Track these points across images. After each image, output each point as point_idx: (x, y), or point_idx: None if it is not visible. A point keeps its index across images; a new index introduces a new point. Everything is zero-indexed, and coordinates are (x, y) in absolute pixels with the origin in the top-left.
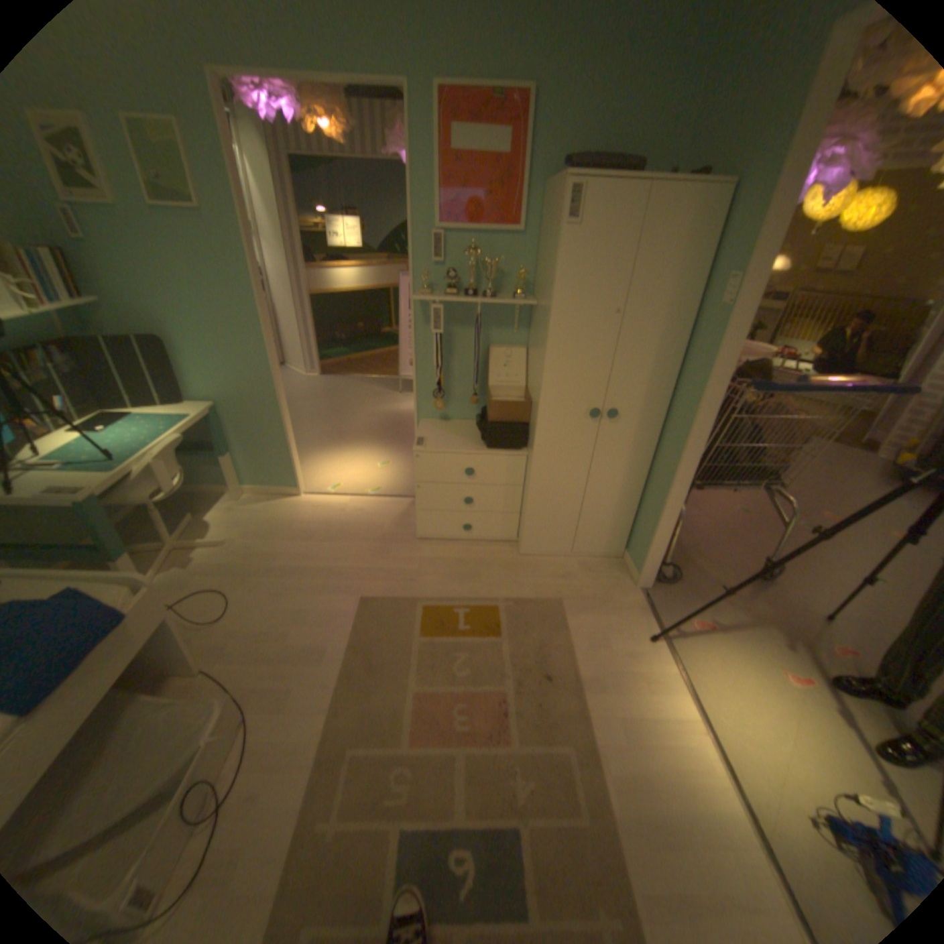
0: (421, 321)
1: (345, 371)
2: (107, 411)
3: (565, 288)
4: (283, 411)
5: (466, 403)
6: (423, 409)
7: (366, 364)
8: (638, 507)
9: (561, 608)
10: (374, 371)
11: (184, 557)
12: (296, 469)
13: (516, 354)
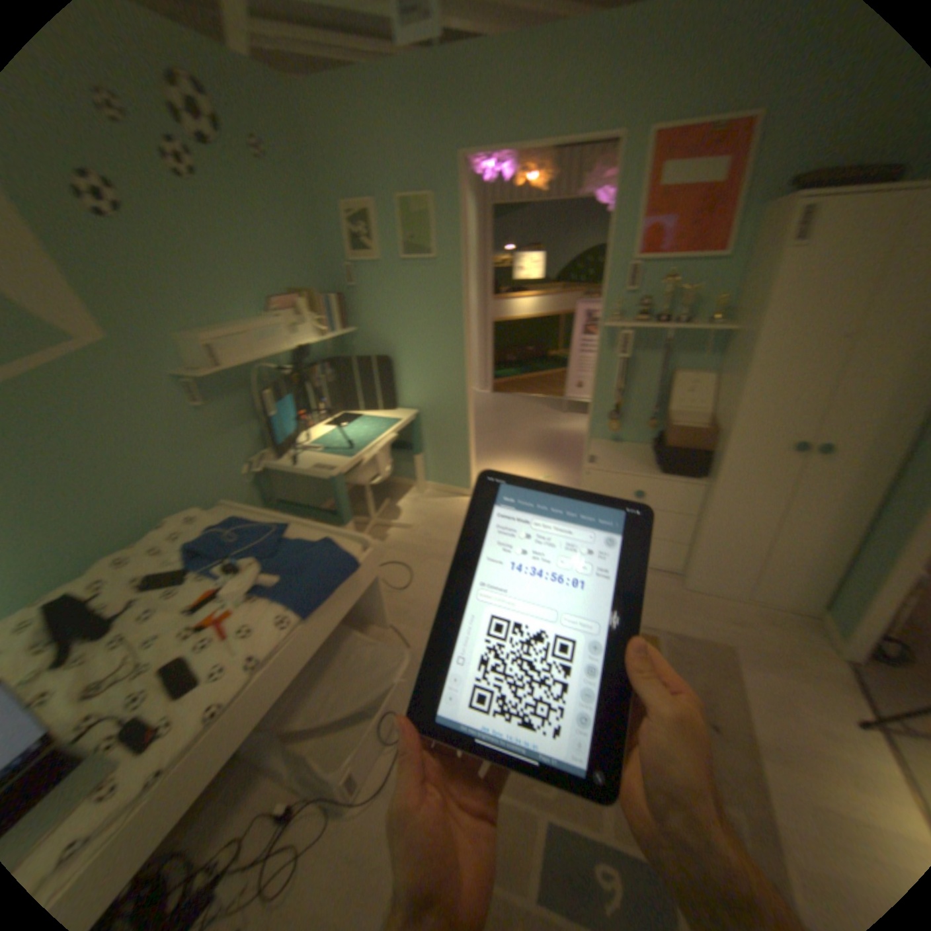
0: (604, 345)
1: (511, 389)
2: (345, 412)
3: (779, 311)
4: (467, 422)
5: (639, 426)
6: (594, 428)
7: (530, 384)
8: (850, 562)
9: (734, 657)
10: (538, 391)
11: (380, 533)
12: (469, 473)
13: (703, 379)
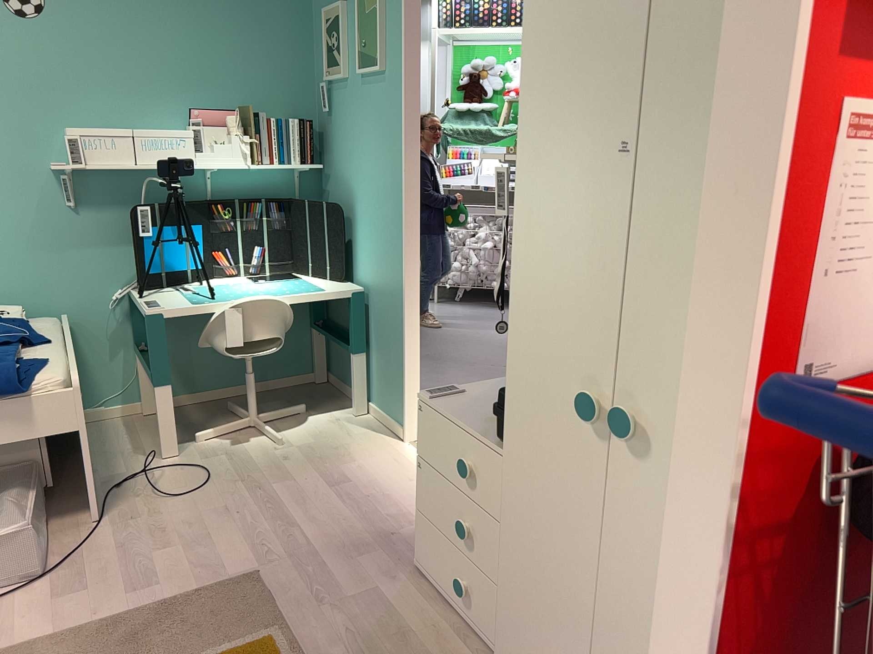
0: None
1: None
2: (296, 273)
3: (535, 92)
4: (406, 314)
5: None
6: None
7: None
8: None
9: None
10: None
11: (248, 436)
12: (406, 400)
13: None
